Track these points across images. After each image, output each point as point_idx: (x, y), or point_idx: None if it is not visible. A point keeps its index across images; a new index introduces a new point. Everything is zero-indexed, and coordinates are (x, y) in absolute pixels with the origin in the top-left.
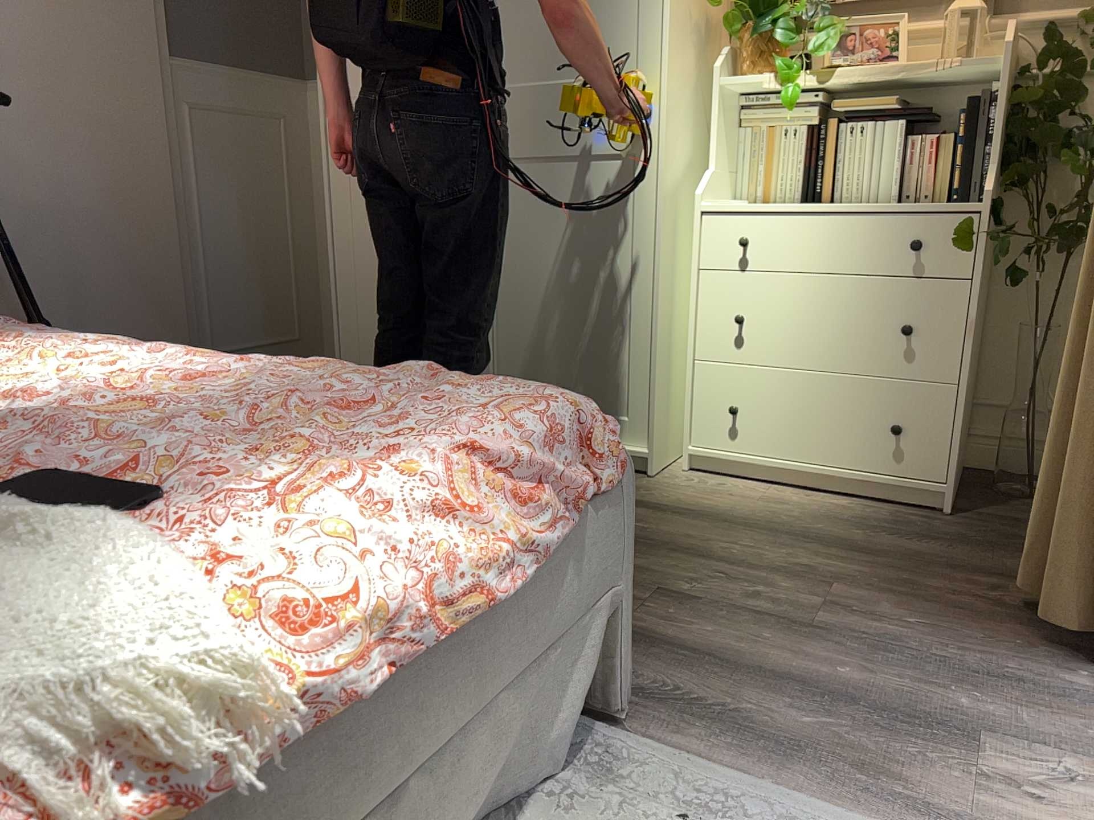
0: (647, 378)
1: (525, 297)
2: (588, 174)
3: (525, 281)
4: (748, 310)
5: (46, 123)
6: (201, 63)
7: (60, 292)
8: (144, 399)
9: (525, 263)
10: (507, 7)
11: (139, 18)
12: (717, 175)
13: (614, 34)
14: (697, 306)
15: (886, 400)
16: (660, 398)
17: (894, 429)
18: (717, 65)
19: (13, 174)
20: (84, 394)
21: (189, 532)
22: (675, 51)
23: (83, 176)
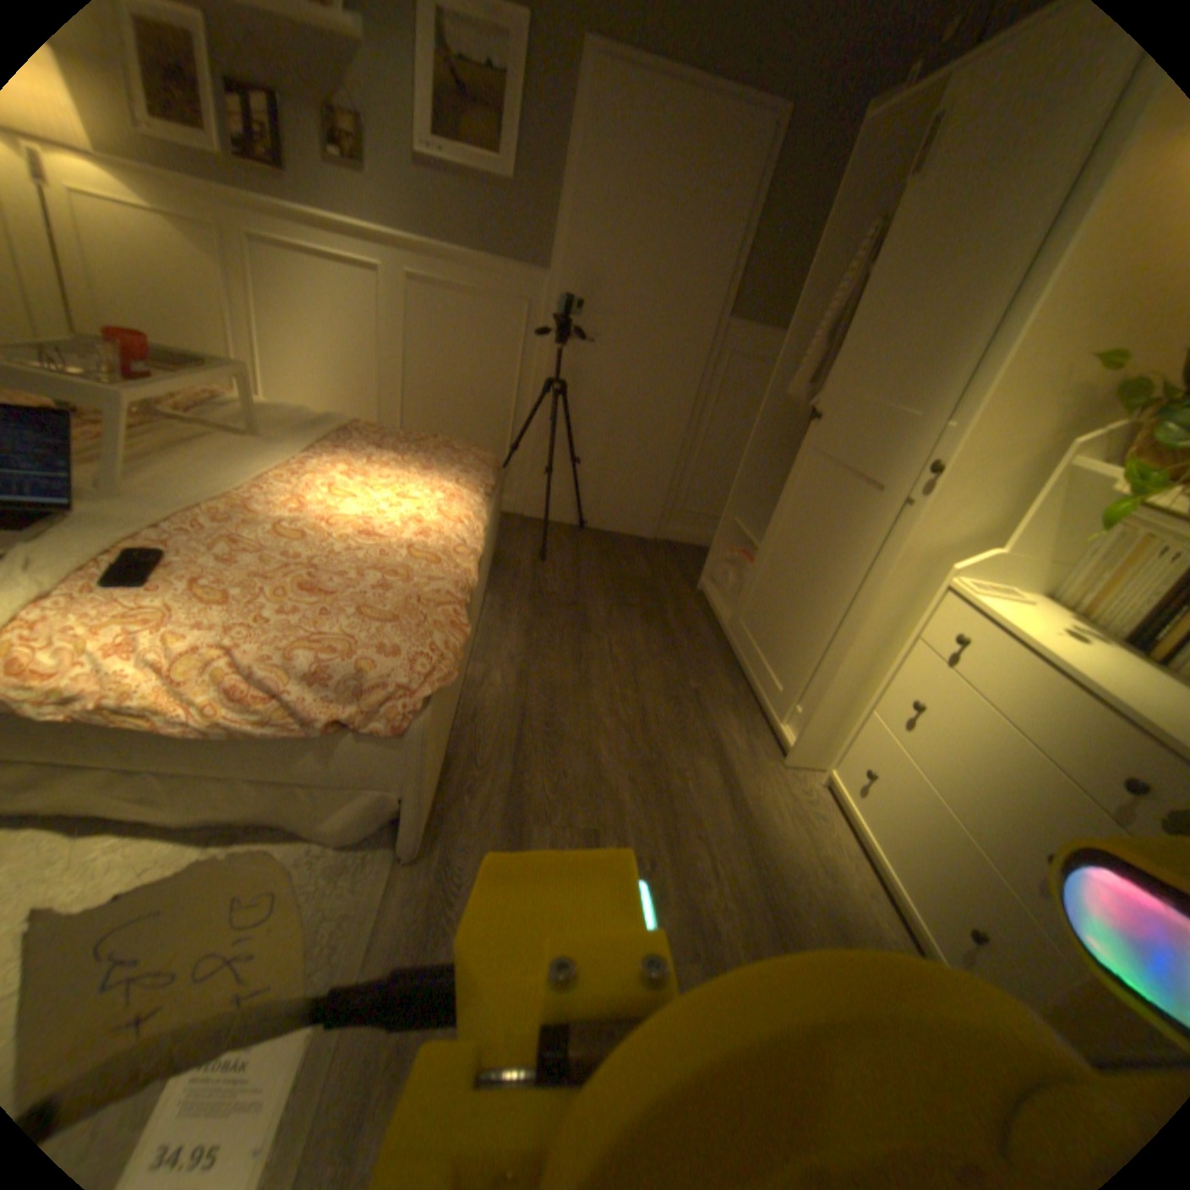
0: (825, 693)
1: (799, 574)
2: (878, 501)
3: (805, 561)
4: (933, 703)
5: (626, 348)
6: (751, 321)
7: (599, 445)
8: (342, 529)
9: (811, 548)
10: (905, 322)
11: (712, 286)
12: (1018, 559)
13: (964, 374)
14: (901, 666)
15: (994, 900)
16: (823, 715)
17: (976, 932)
18: (1083, 441)
19: (597, 374)
20: (324, 514)
21: (108, 602)
22: (1011, 410)
23: (636, 383)
